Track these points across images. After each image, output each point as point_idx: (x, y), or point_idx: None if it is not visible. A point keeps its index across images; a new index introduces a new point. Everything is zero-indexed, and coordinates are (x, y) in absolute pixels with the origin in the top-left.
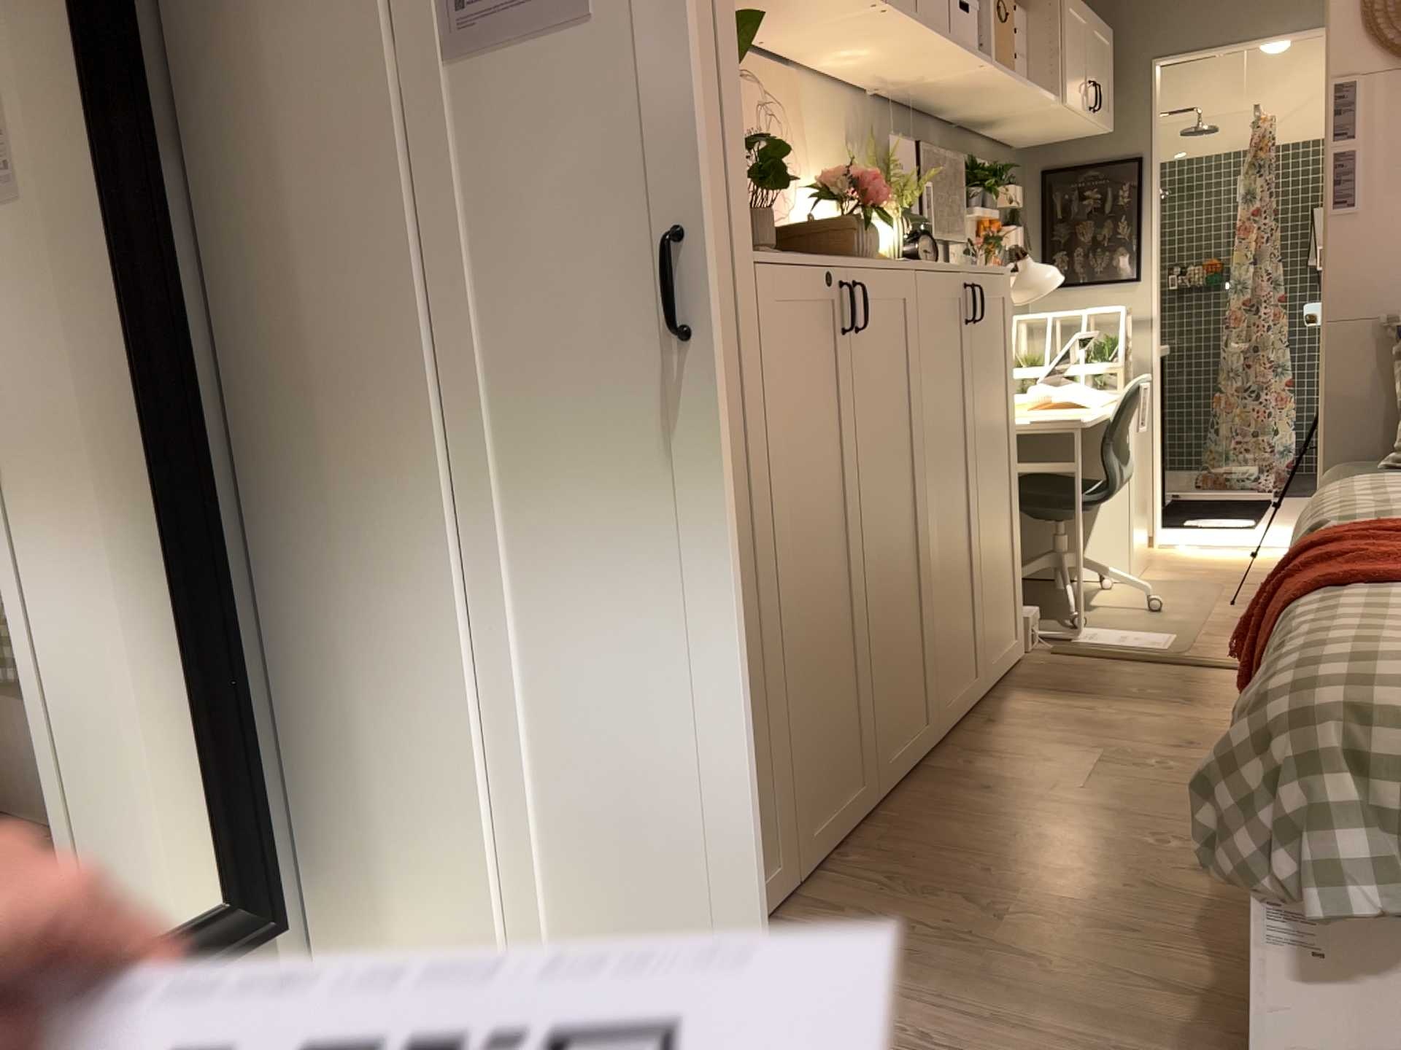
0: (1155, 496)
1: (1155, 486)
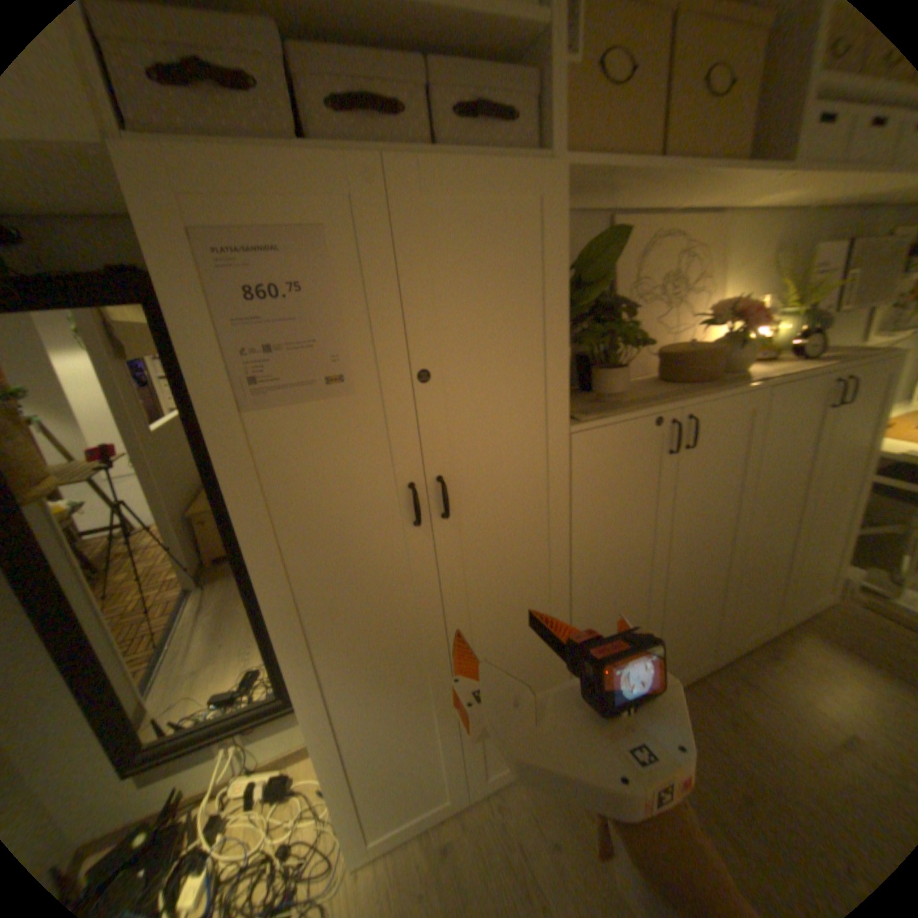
0: None
1: None
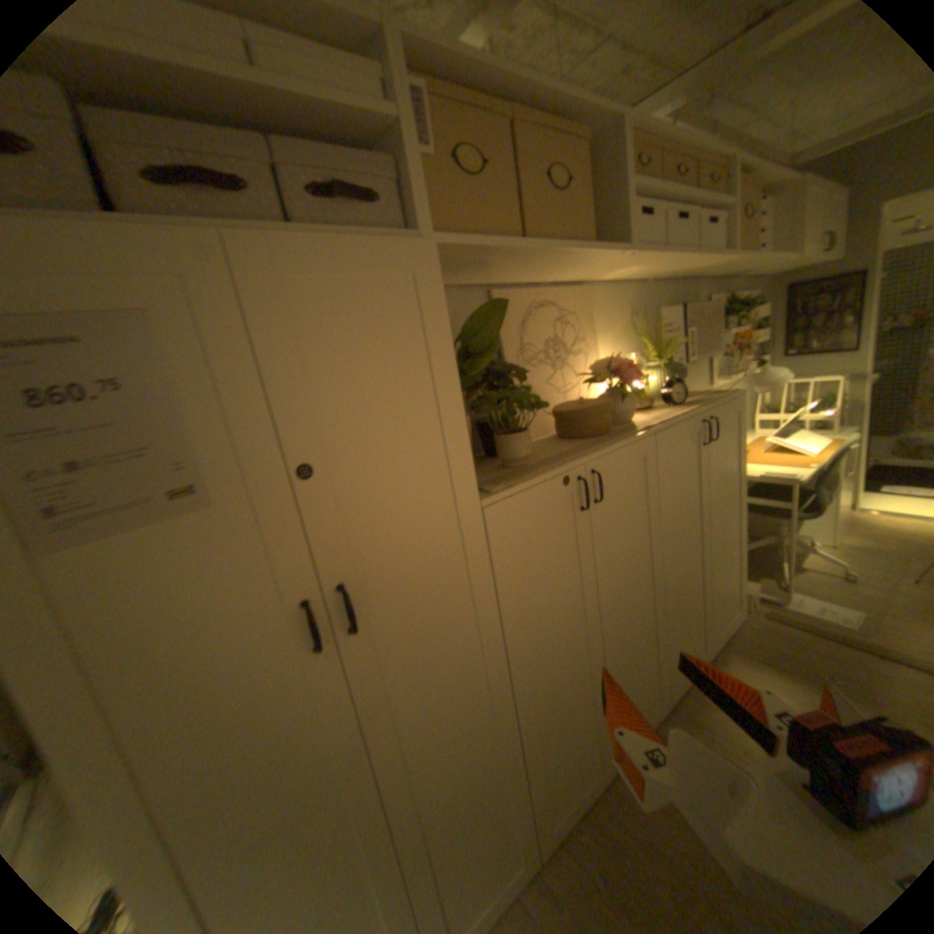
0: (863, 484)
1: (863, 477)
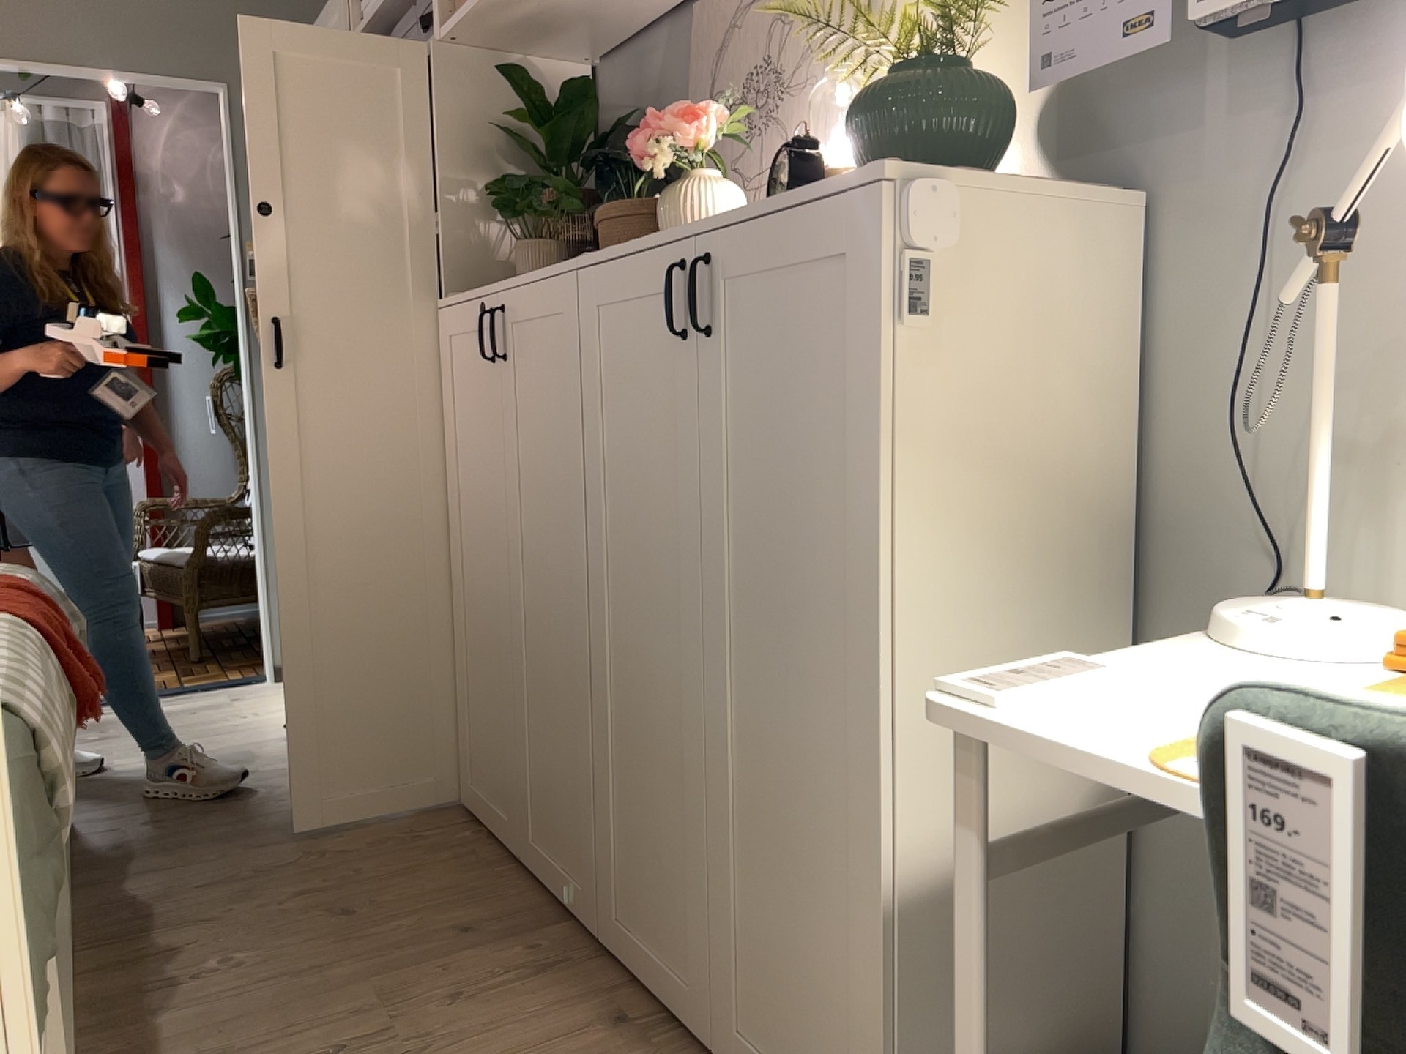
0: None
1: None
